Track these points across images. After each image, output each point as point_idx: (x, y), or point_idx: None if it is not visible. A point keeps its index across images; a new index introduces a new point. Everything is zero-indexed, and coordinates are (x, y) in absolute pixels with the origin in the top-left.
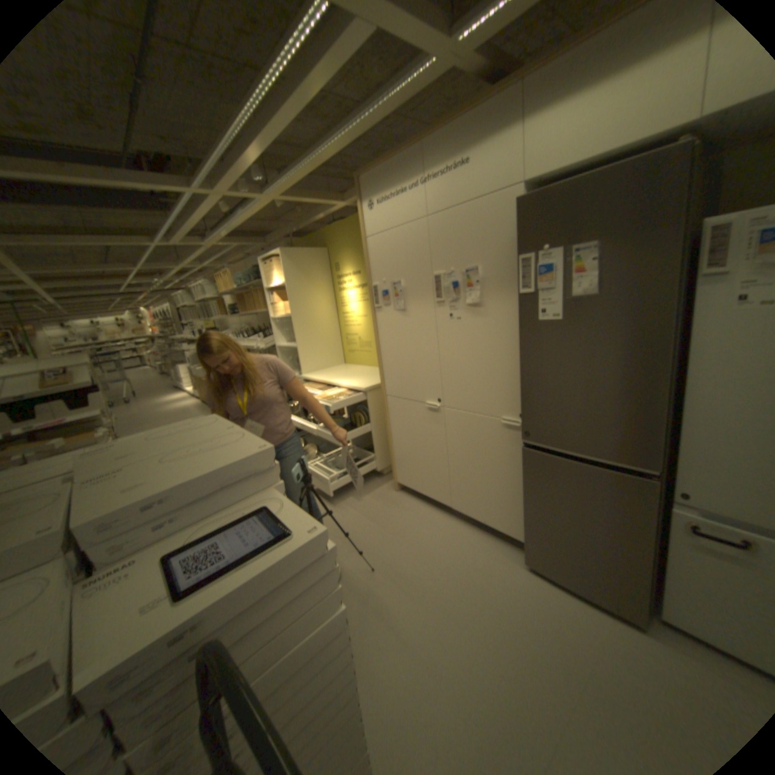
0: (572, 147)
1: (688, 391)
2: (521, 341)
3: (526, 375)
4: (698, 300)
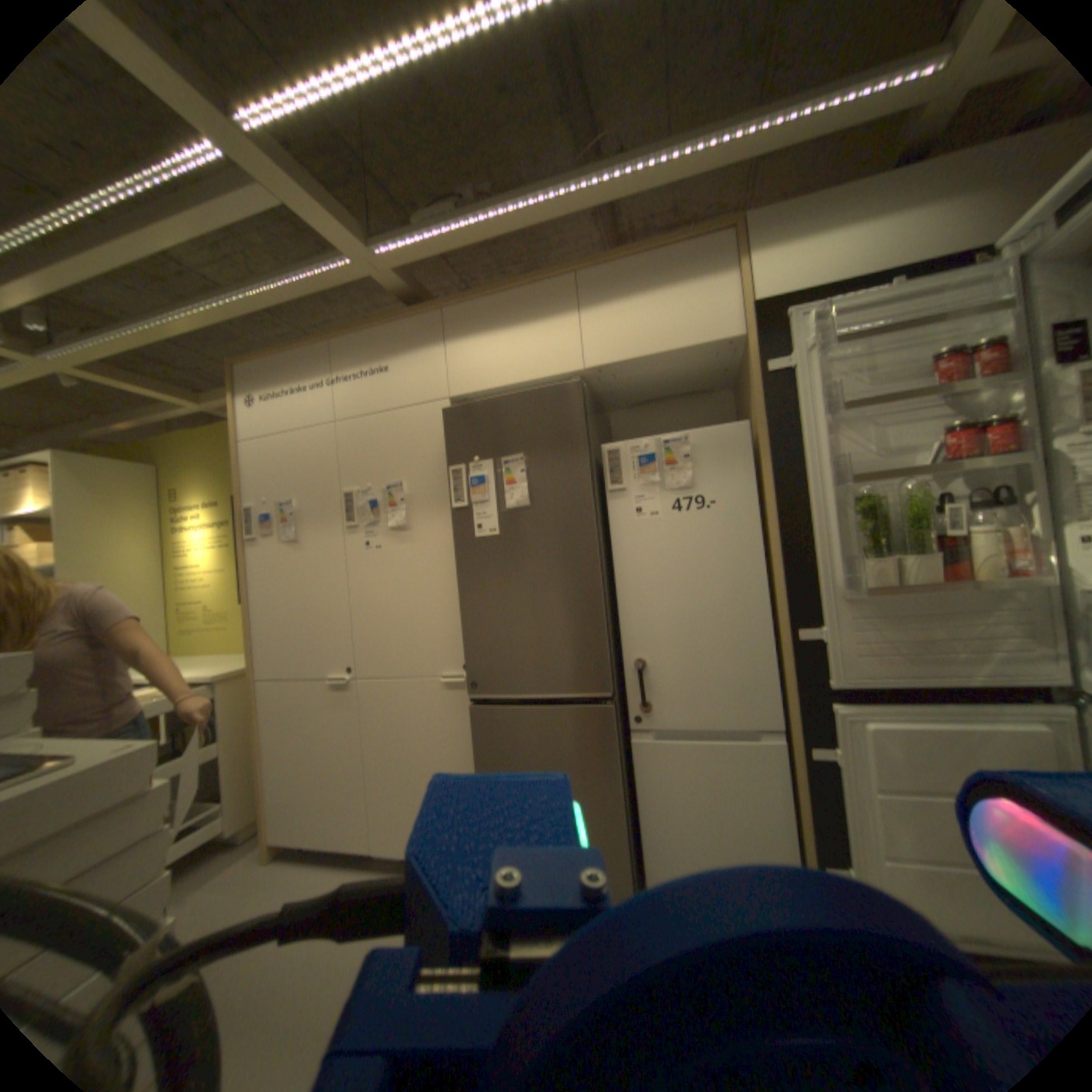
0: (490, 374)
1: (618, 603)
2: (457, 569)
3: (466, 605)
4: (609, 516)
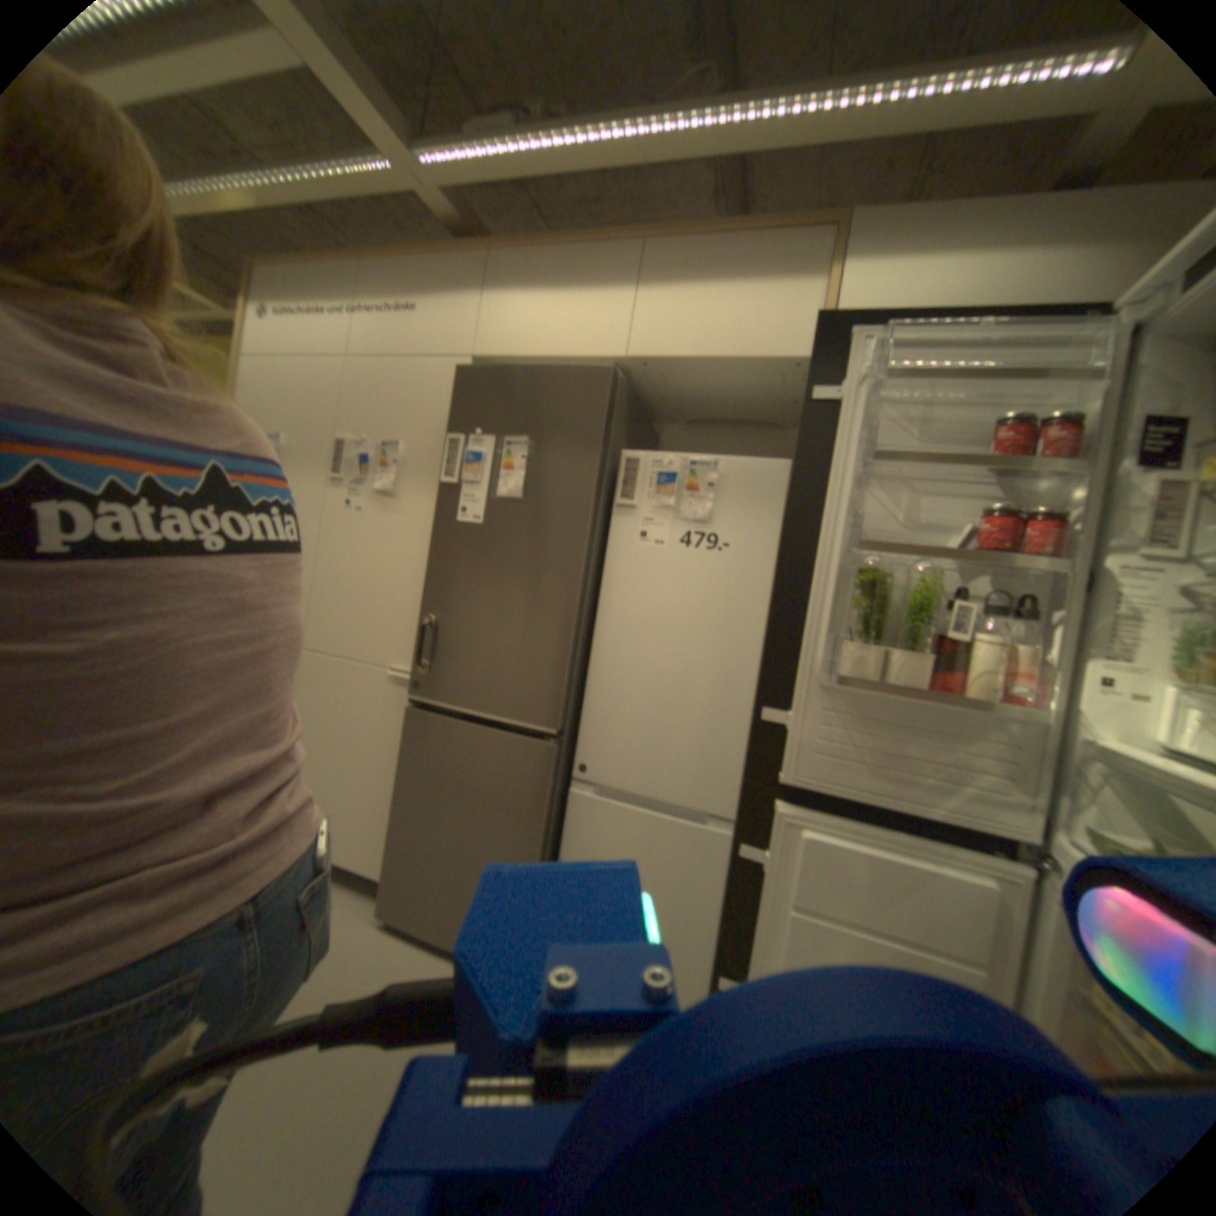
0: (522, 338)
1: (597, 635)
2: (433, 553)
3: (427, 594)
4: (612, 534)
